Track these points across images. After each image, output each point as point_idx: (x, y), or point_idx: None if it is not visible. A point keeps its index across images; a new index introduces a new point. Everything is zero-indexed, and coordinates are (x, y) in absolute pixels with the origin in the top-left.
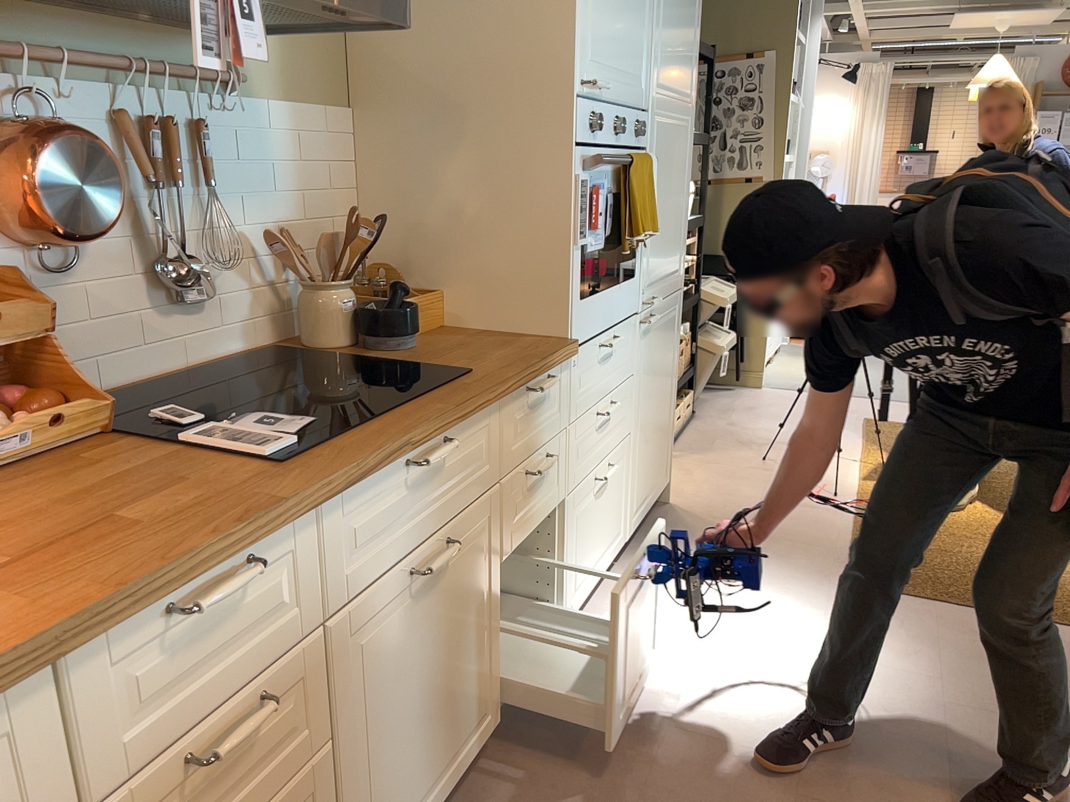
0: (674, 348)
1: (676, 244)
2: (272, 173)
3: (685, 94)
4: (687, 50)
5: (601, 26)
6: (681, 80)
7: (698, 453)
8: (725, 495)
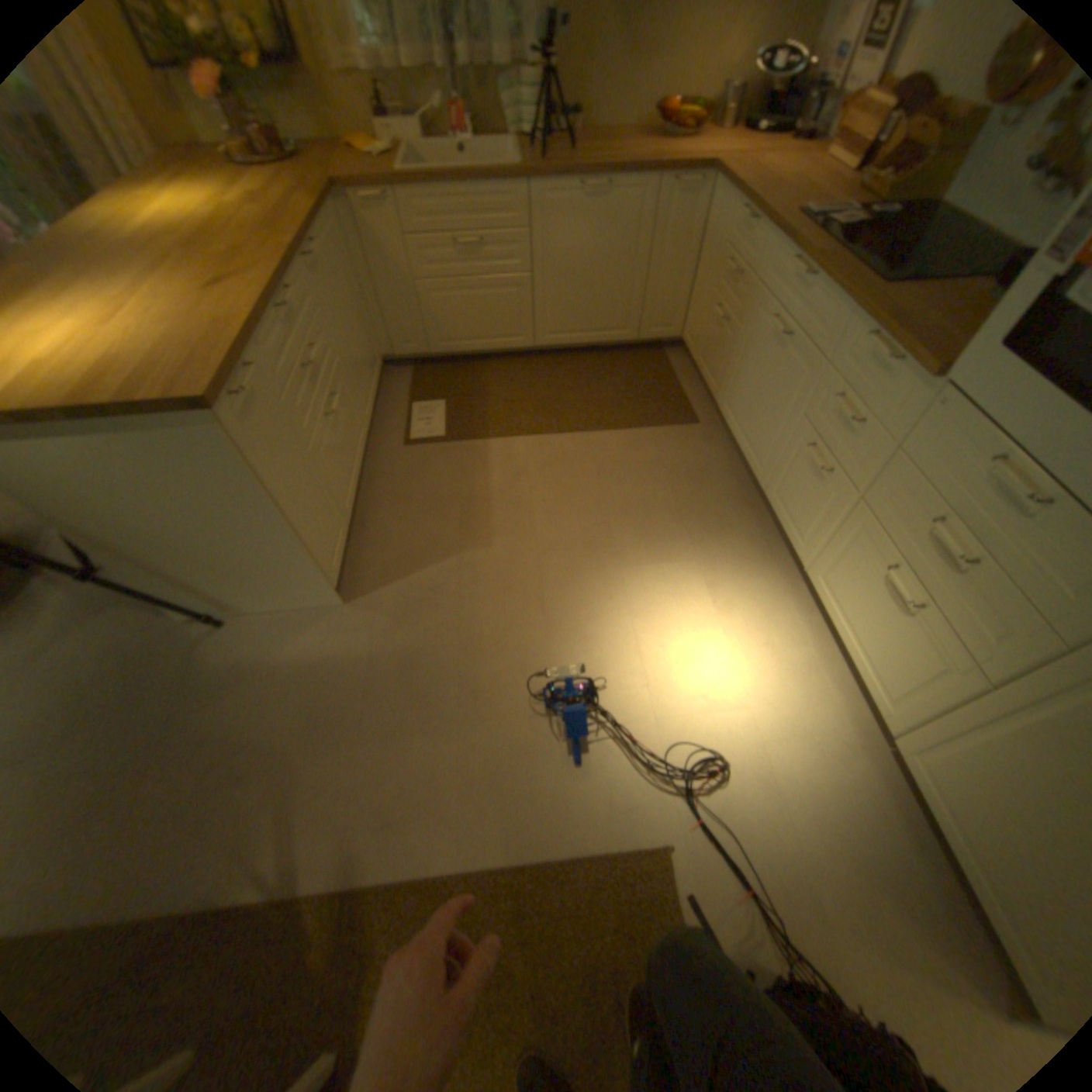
0: None
1: None
2: None
3: None
4: None
5: None
6: None
7: None
8: None
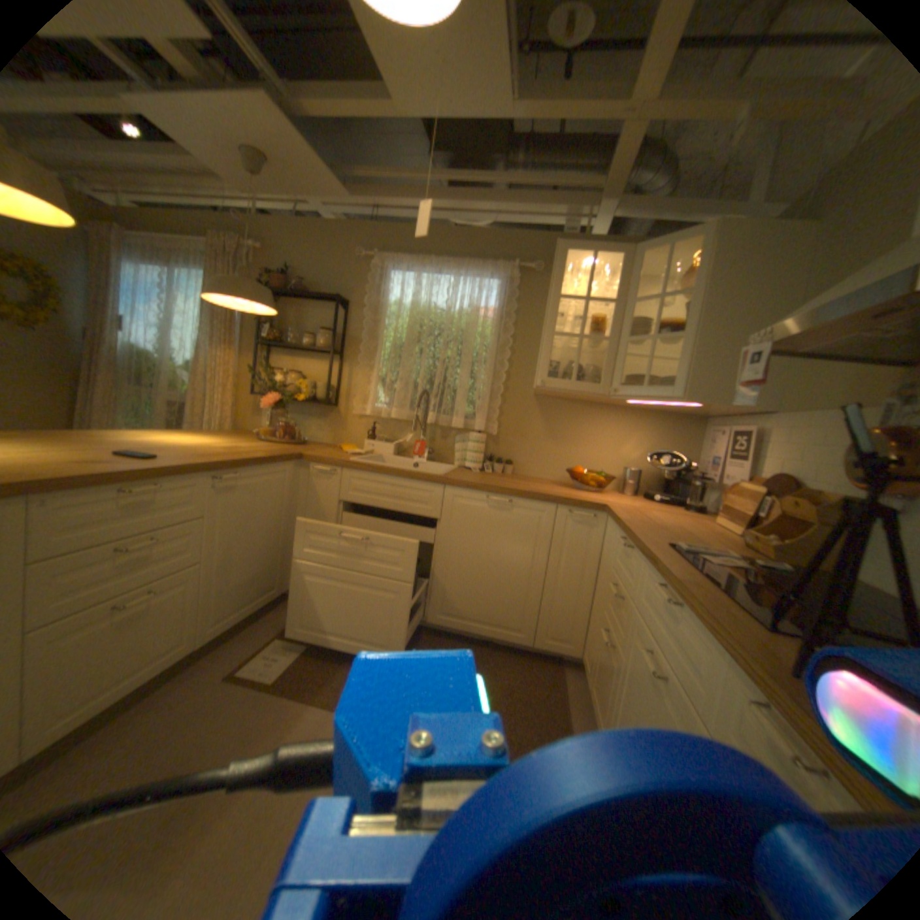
0: None
1: None
2: None
3: None
4: None
5: None
6: None
7: None
8: None
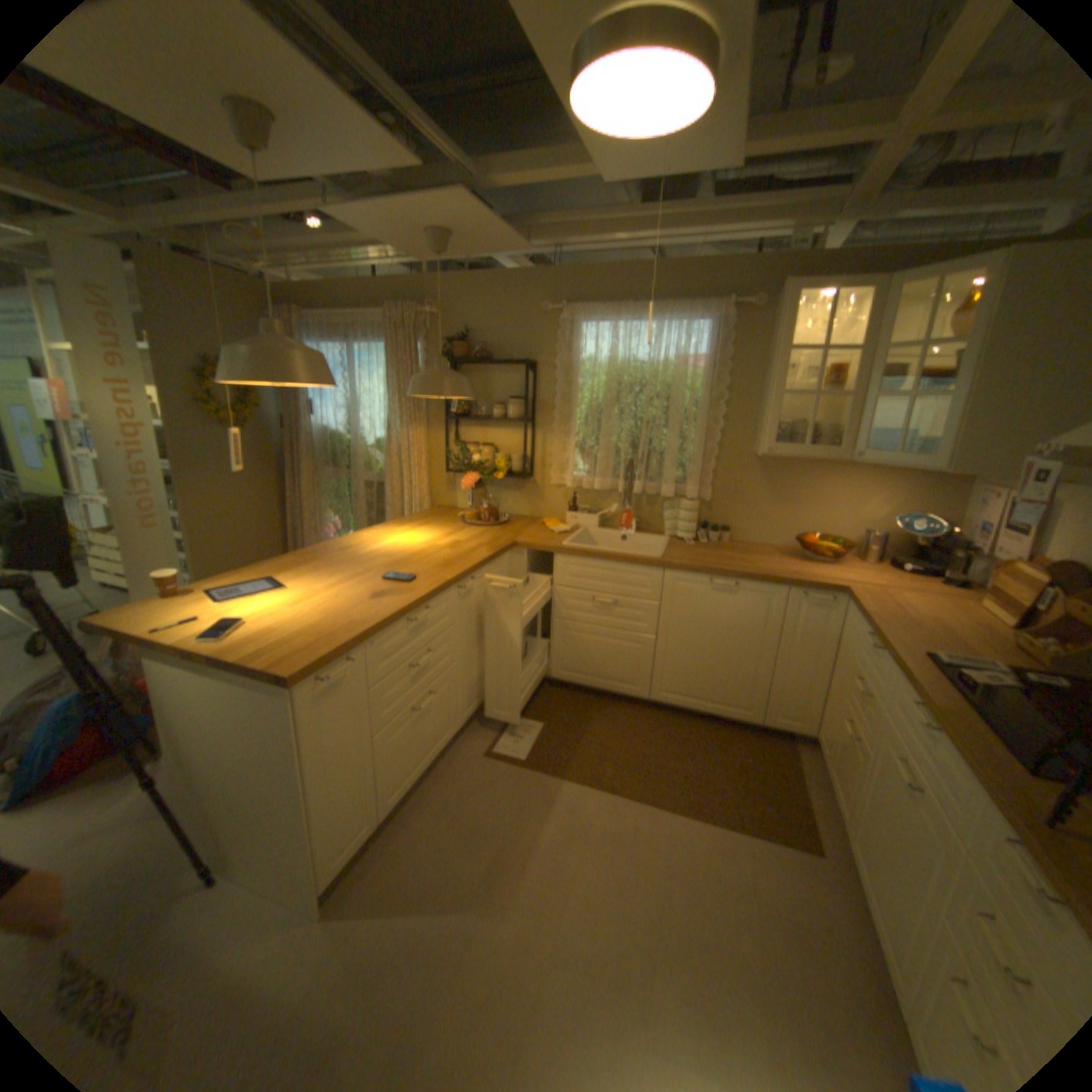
0: None
1: None
2: None
3: None
4: None
5: None
6: None
7: None
8: None
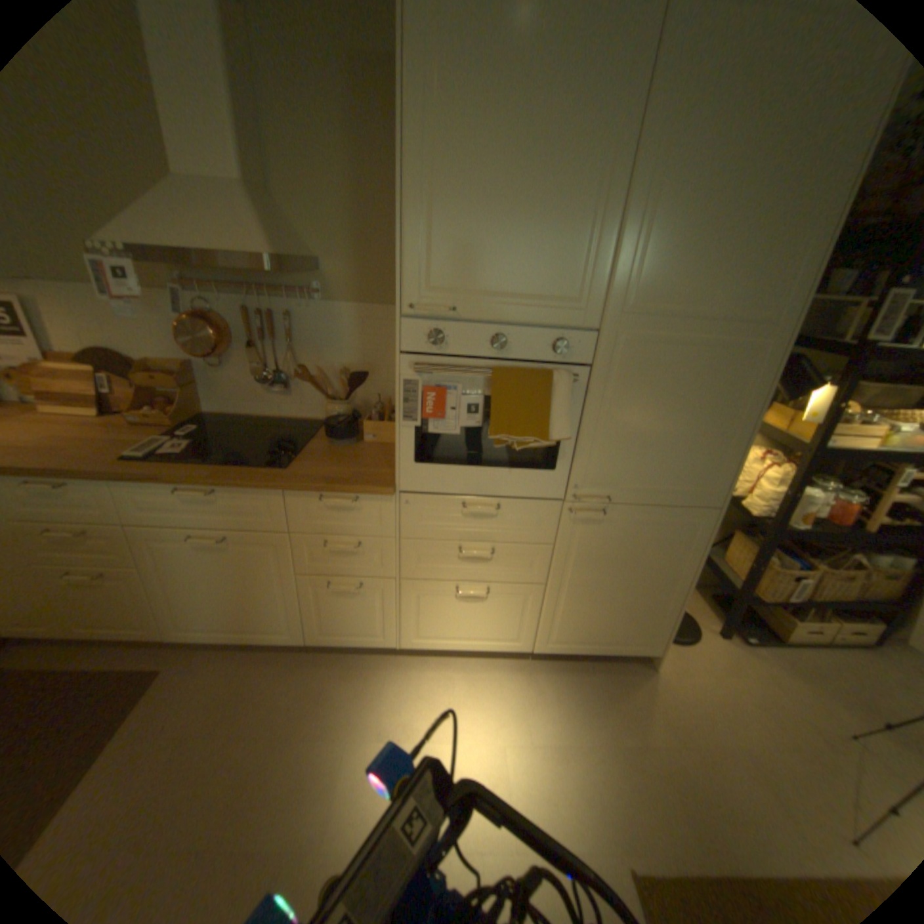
0: (687, 555)
1: (699, 463)
2: (335, 338)
3: (753, 307)
4: (771, 255)
5: (453, 251)
6: (735, 292)
7: (788, 674)
8: (721, 717)
